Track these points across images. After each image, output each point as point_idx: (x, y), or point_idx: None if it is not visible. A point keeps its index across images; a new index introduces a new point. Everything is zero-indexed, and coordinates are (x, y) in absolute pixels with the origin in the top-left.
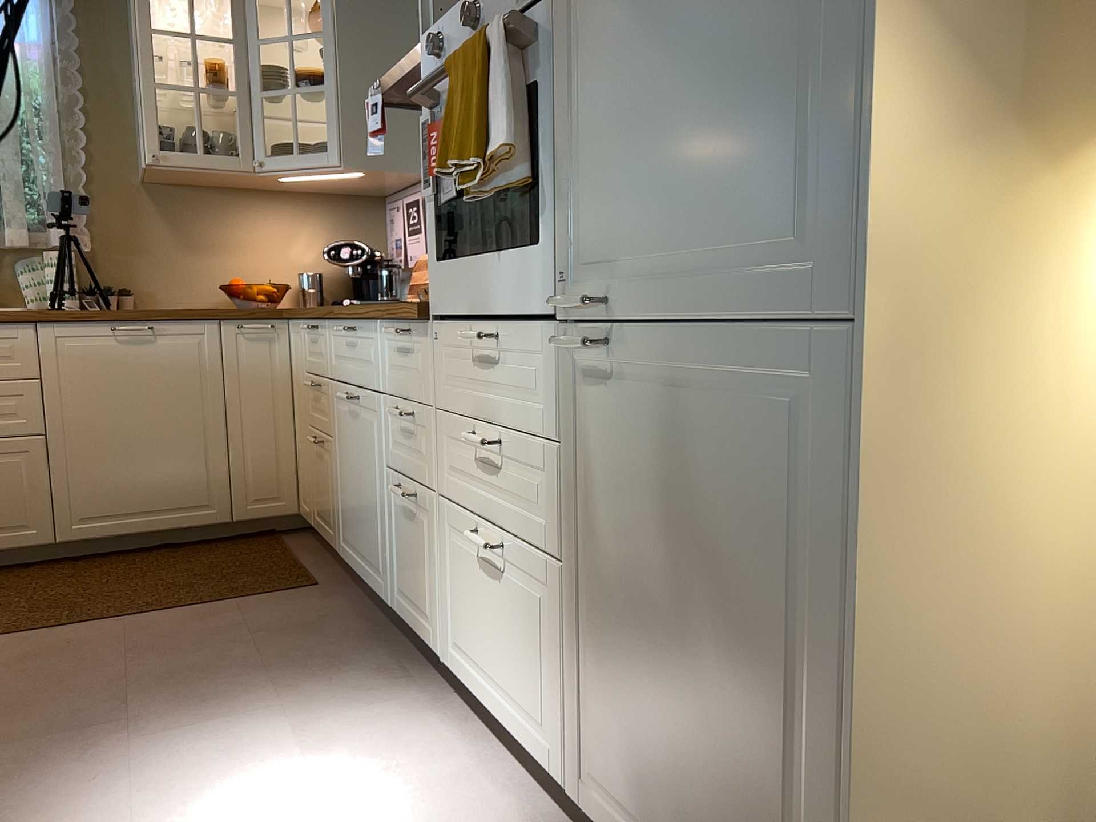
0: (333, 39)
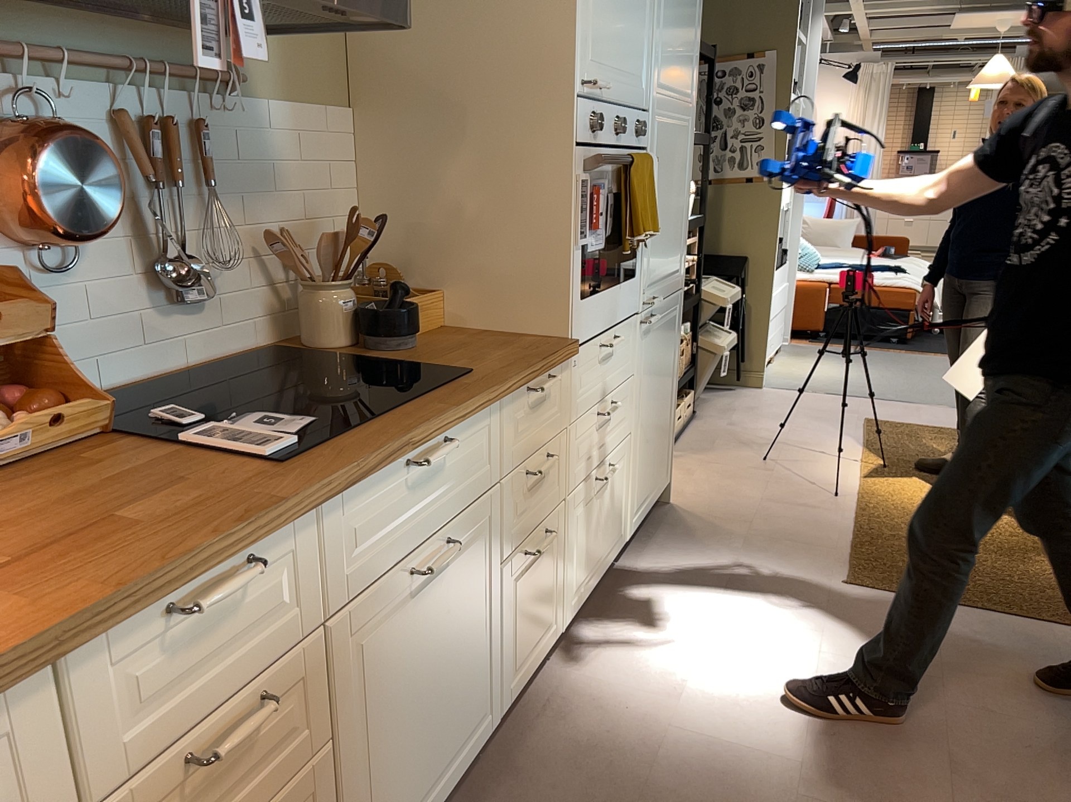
0: None
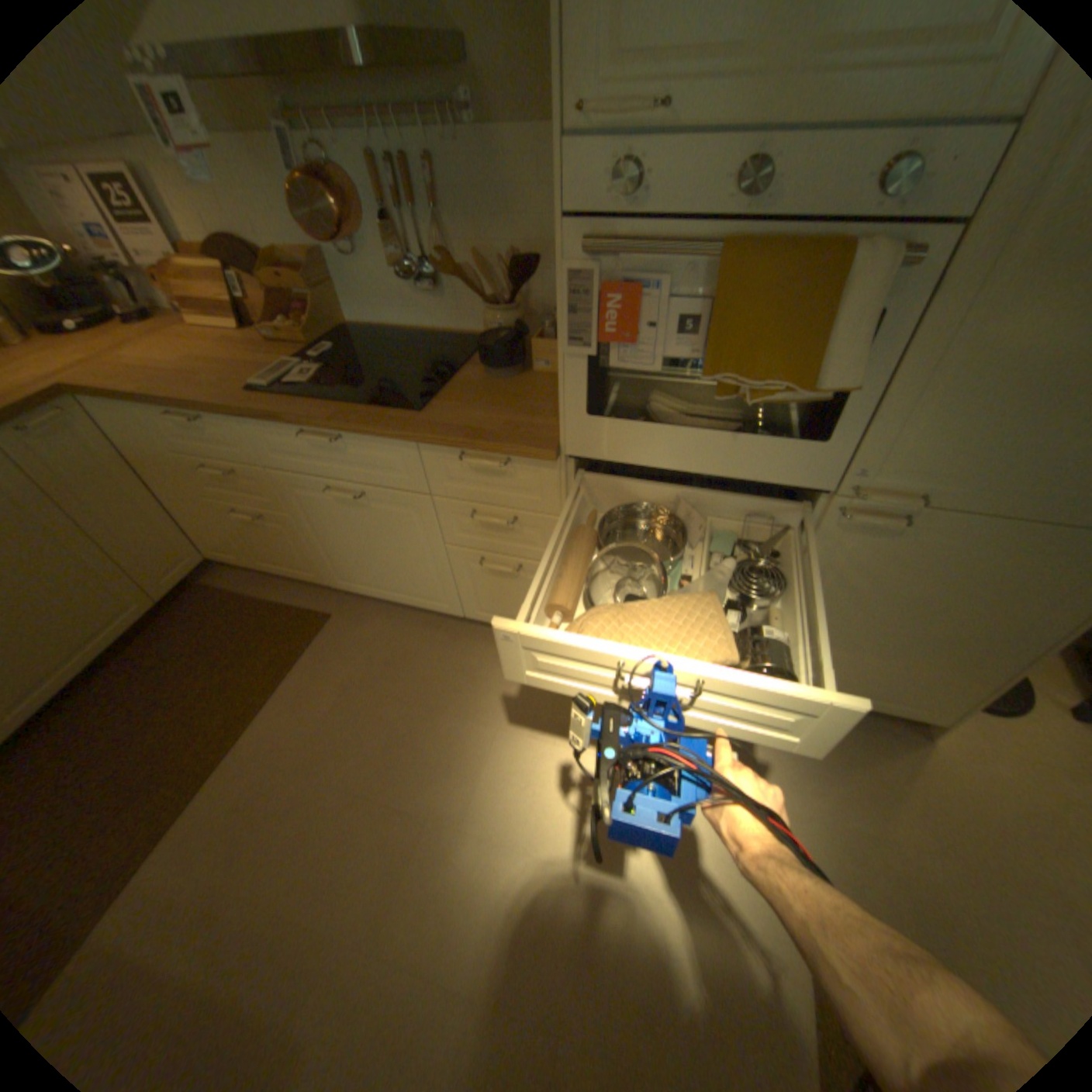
0: None
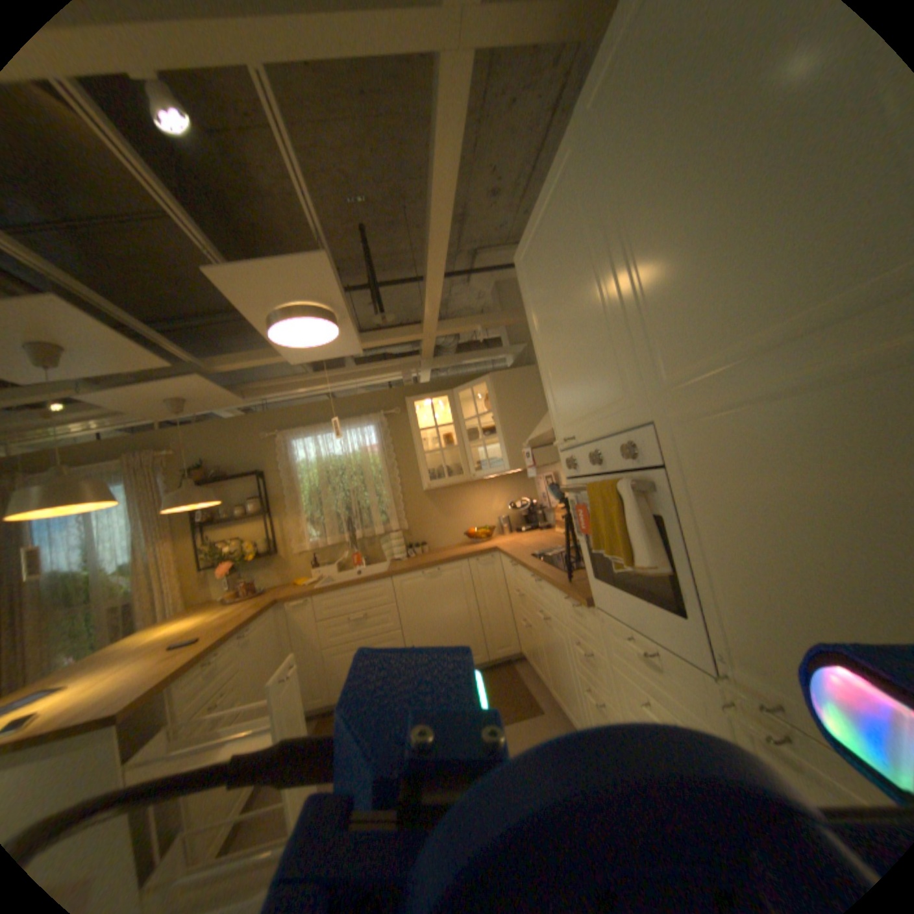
0: (495, 410)
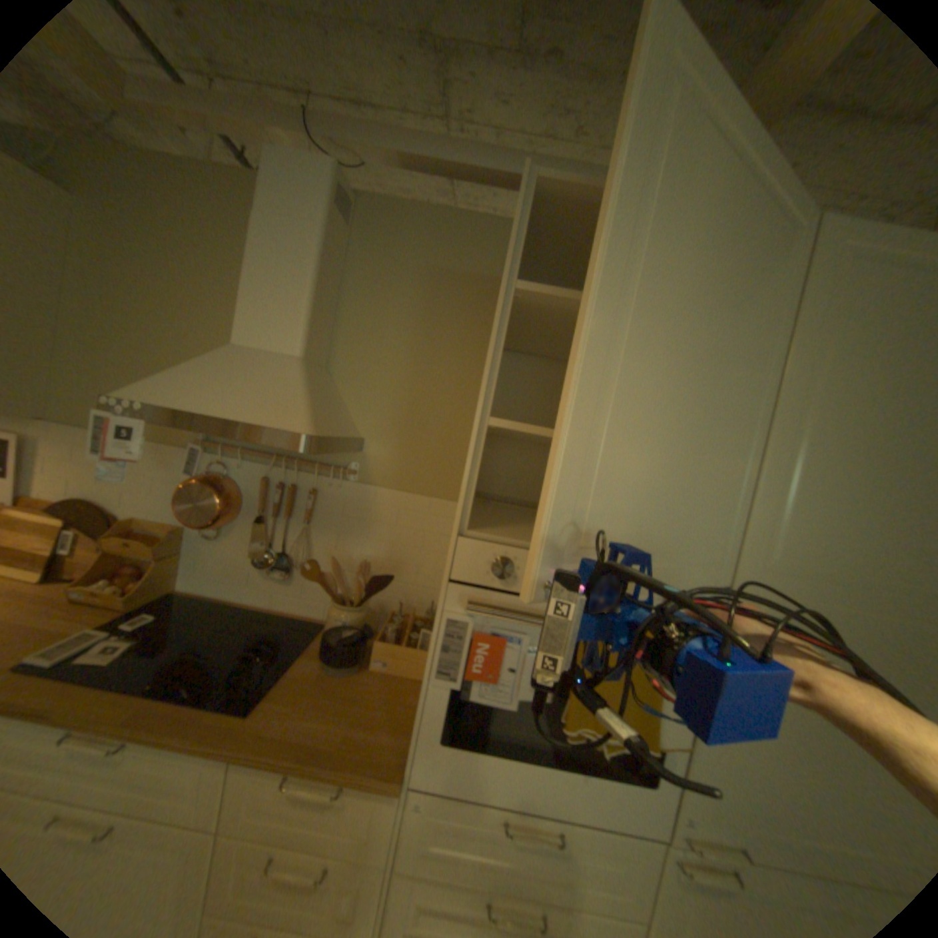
0: None
